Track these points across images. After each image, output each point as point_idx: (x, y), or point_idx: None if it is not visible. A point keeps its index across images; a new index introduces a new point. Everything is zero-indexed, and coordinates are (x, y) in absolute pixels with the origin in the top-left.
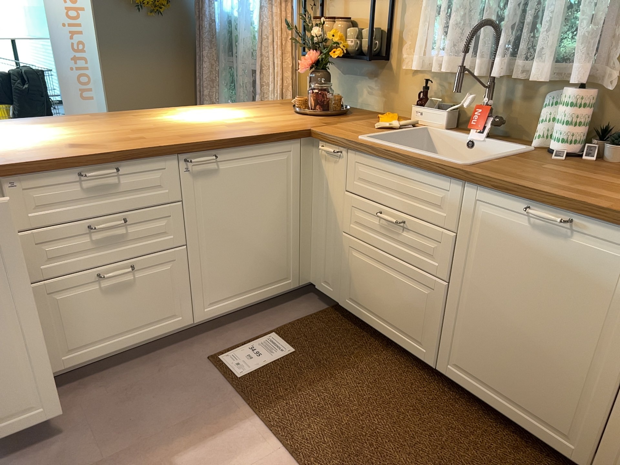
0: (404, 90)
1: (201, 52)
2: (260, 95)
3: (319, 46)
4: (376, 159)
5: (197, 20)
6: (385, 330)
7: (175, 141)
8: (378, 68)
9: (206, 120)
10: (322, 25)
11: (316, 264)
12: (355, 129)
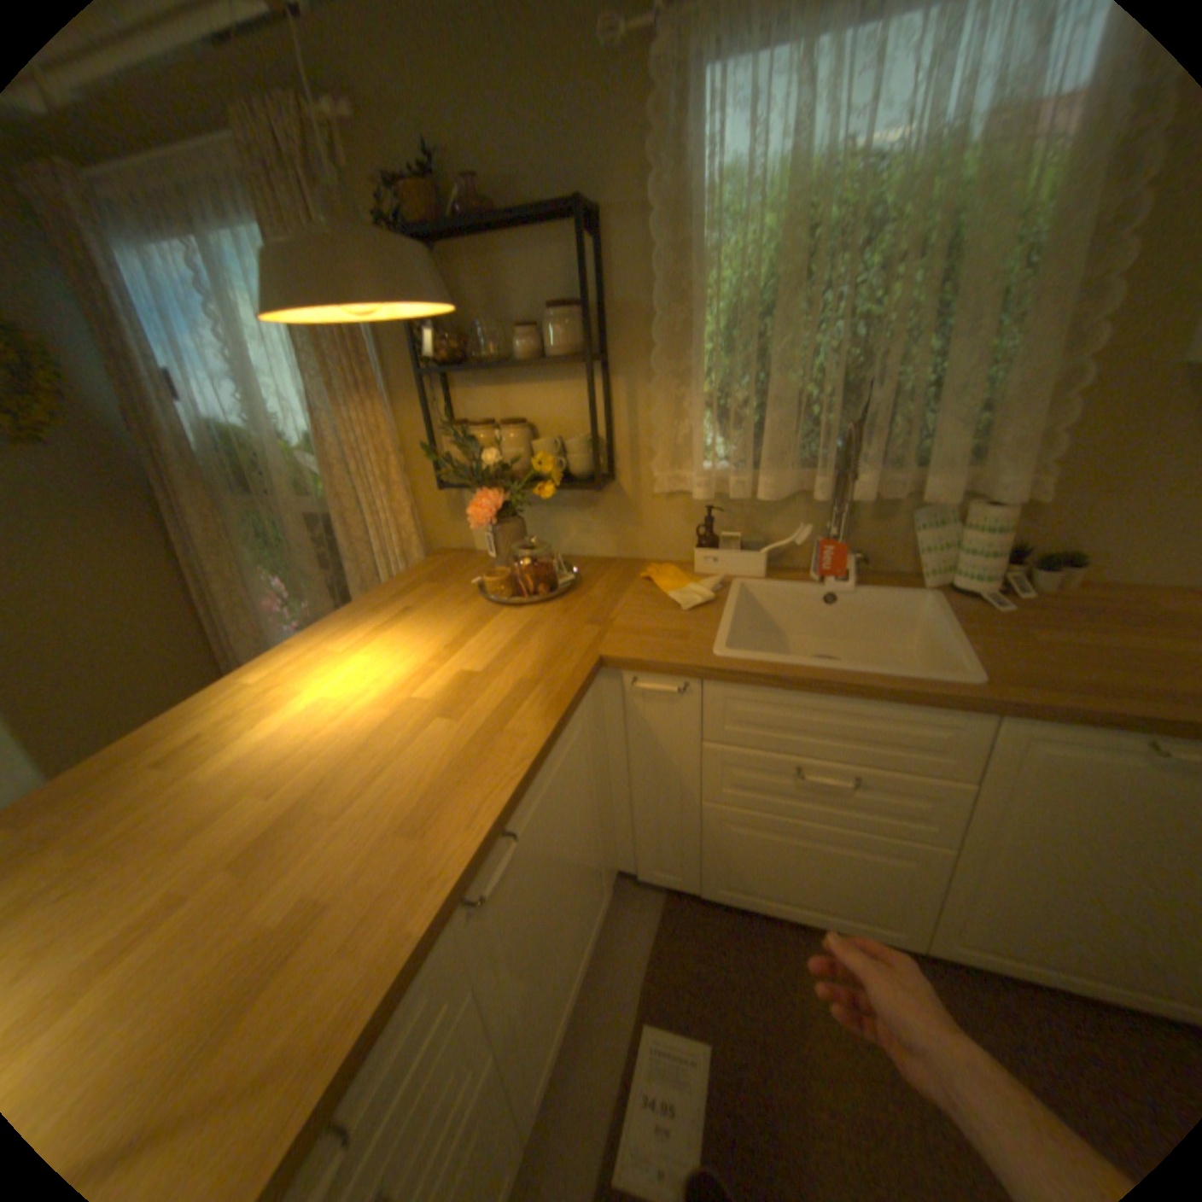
0: (656, 520)
1: (169, 497)
2: (354, 562)
3: (497, 476)
4: (783, 692)
5: (134, 437)
6: (816, 921)
7: (427, 875)
8: (596, 490)
9: (369, 706)
10: (500, 440)
11: (632, 846)
12: (663, 625)
